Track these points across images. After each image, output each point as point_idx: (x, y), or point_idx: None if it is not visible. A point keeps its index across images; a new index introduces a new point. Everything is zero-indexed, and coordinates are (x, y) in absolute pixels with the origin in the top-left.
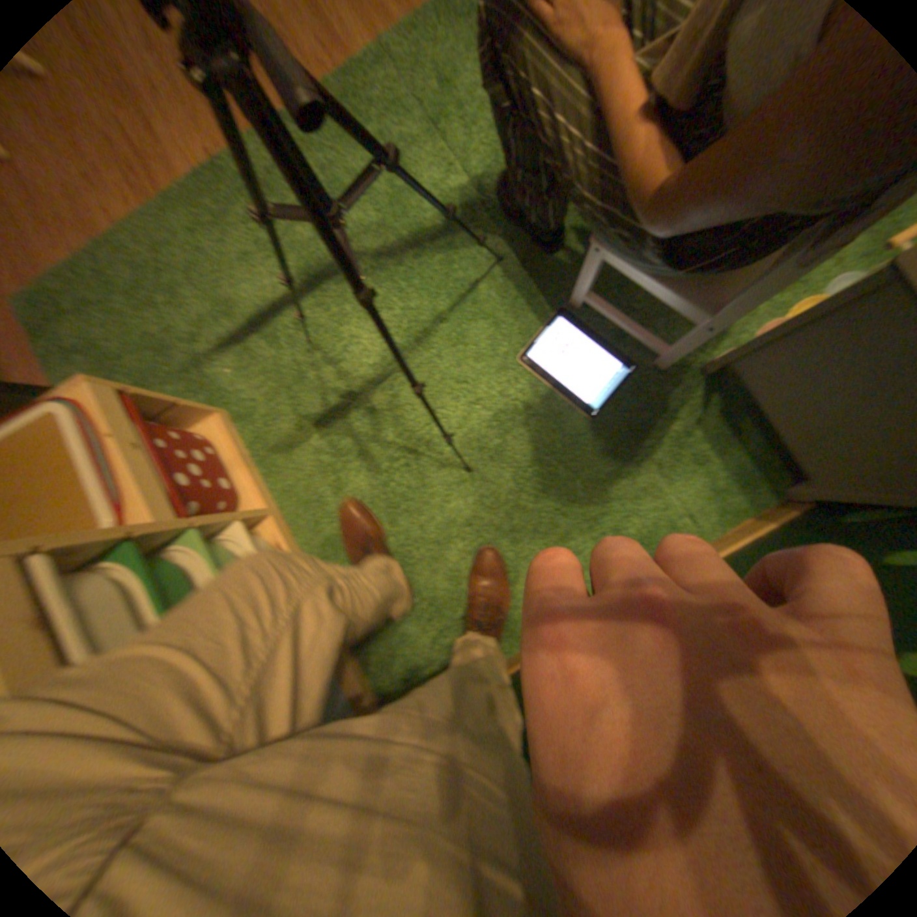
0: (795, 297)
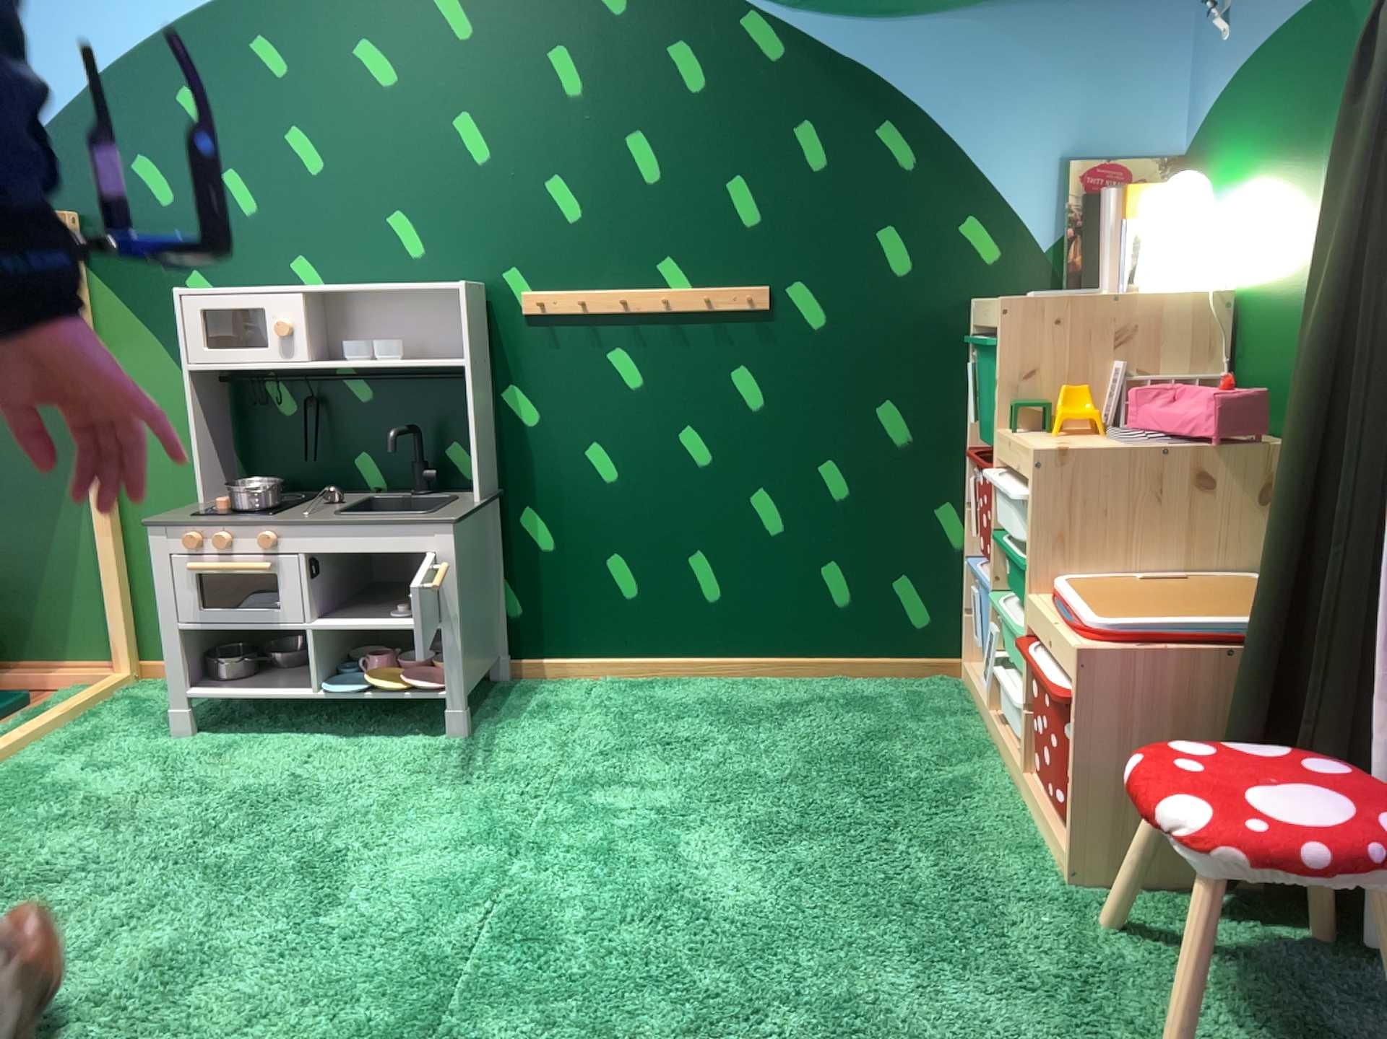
0: (332, 745)
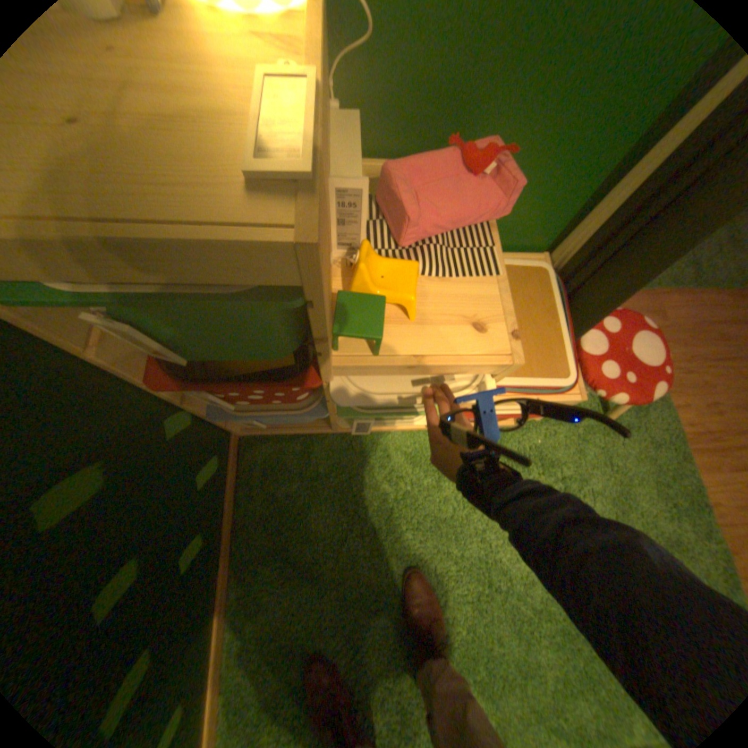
0: None
